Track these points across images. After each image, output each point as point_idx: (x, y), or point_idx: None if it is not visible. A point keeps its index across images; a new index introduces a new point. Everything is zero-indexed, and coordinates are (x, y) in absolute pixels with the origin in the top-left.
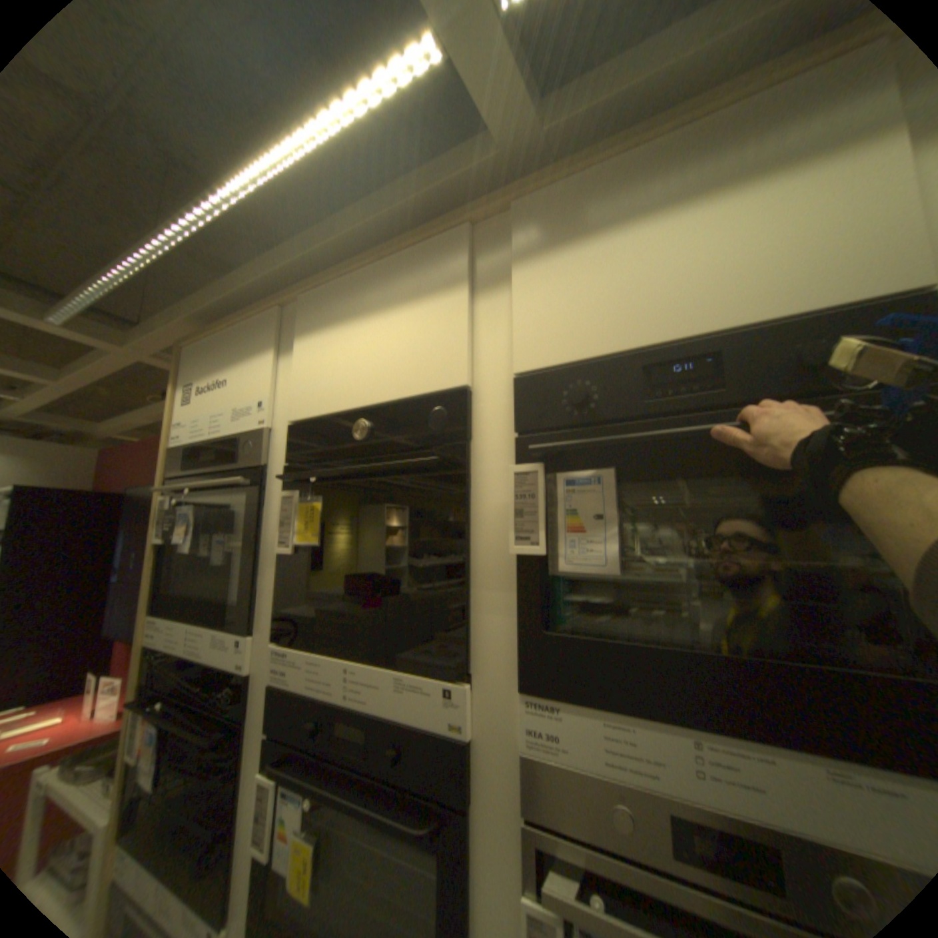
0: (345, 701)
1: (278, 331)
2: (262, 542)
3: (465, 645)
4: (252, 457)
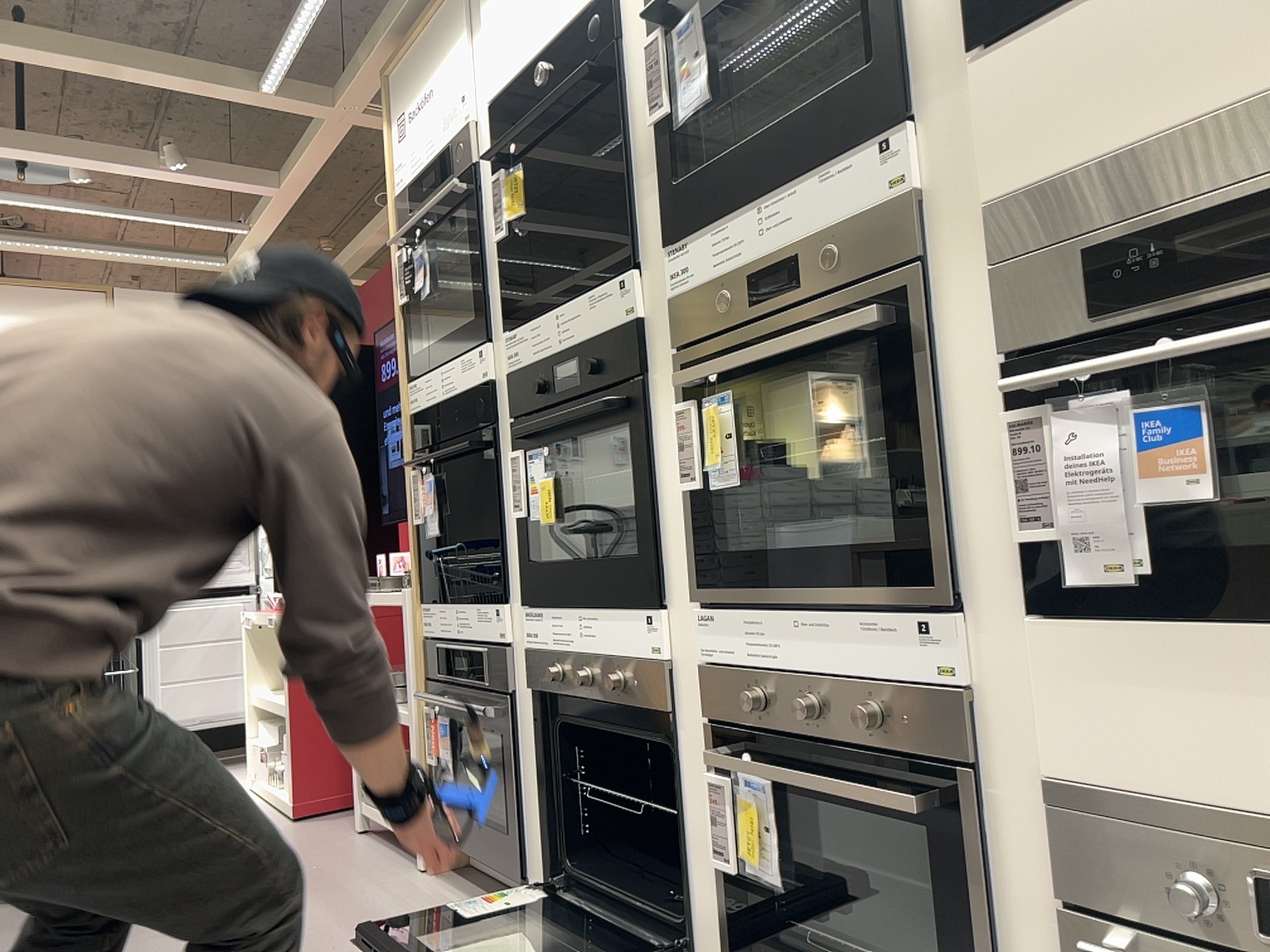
0: (558, 343)
1: (467, 11)
2: (484, 245)
3: (631, 237)
4: (463, 161)
